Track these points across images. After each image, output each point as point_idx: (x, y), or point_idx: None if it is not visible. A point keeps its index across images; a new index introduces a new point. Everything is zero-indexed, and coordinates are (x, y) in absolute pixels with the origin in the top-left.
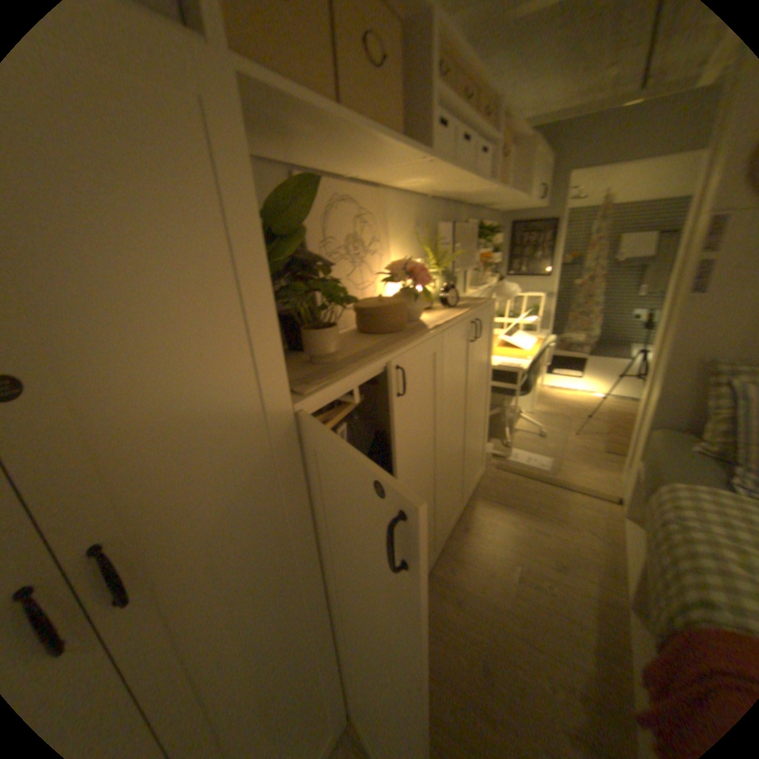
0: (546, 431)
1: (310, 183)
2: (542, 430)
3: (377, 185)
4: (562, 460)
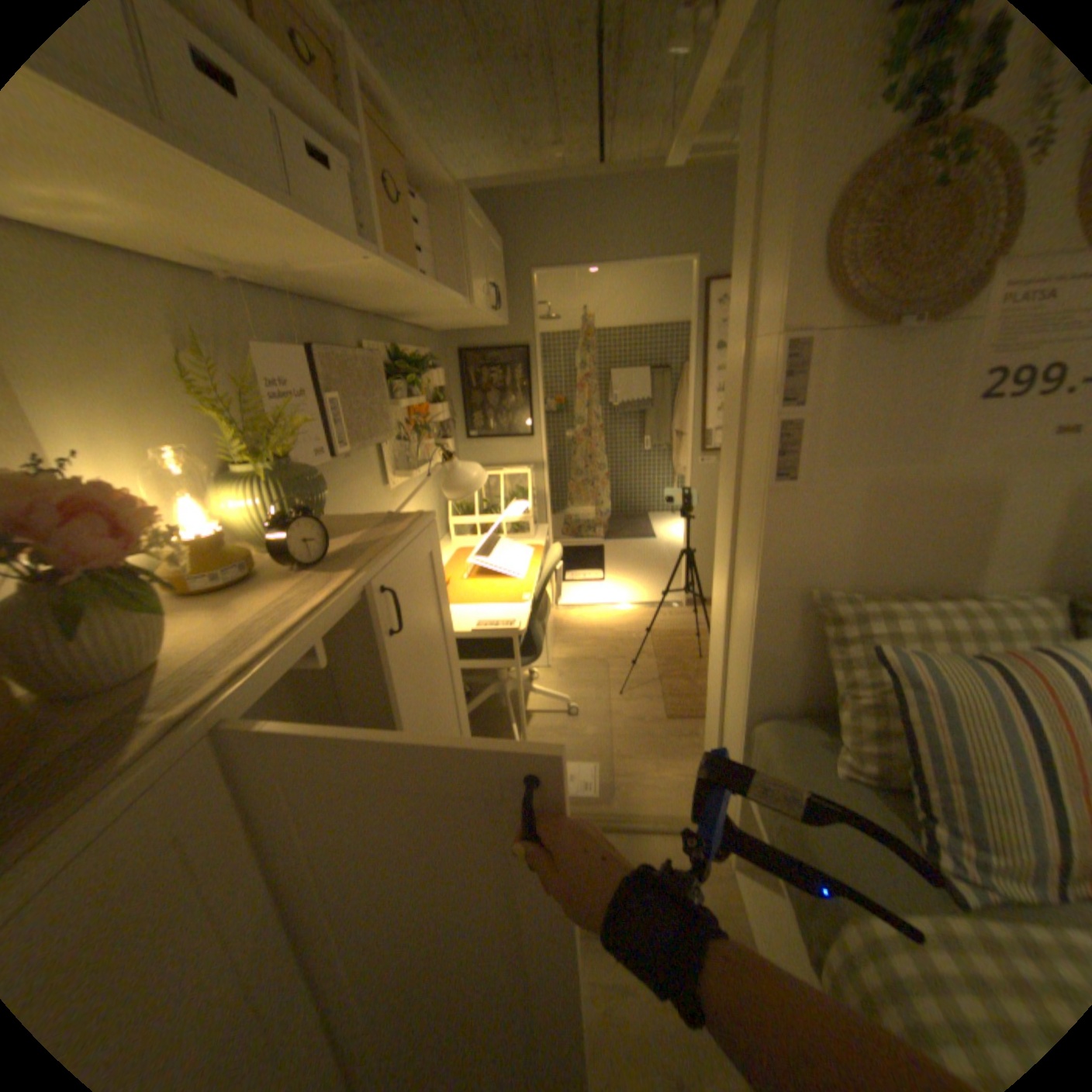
0: (576, 702)
1: None
2: (570, 702)
3: None
4: (612, 757)
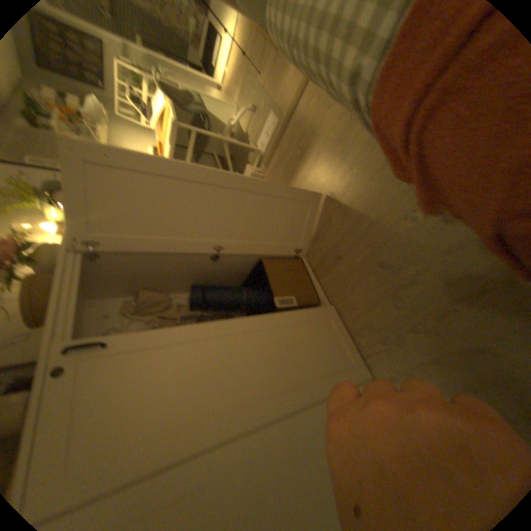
0: (250, 100)
1: None
2: (248, 104)
3: None
4: (273, 96)
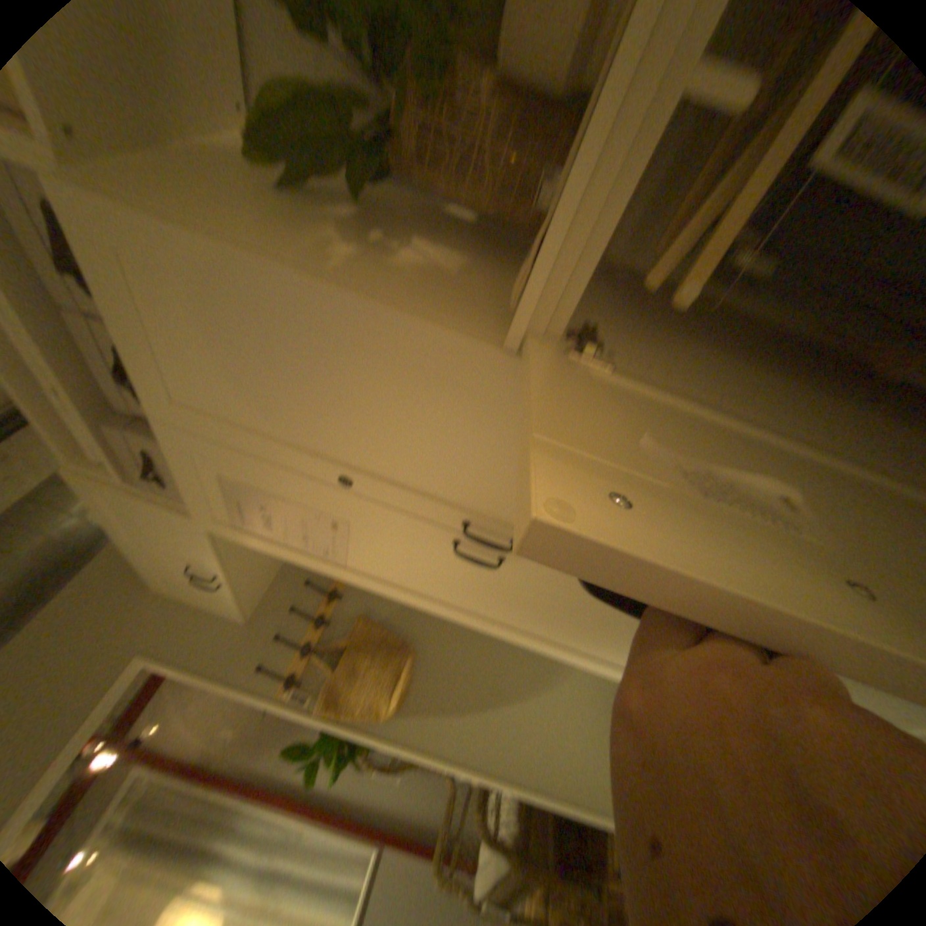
0: None
1: None
2: None
3: None
4: None
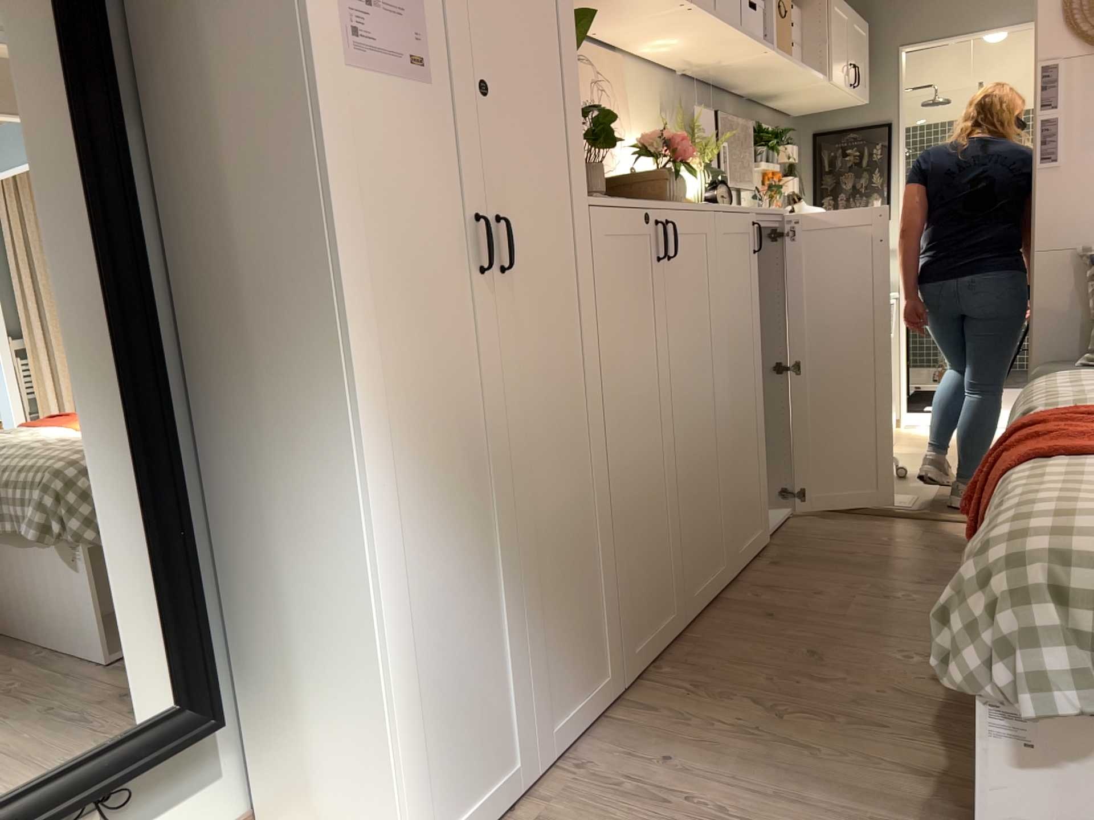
0: (907, 466)
1: (583, 17)
2: (900, 464)
3: (612, 50)
4: (936, 495)
